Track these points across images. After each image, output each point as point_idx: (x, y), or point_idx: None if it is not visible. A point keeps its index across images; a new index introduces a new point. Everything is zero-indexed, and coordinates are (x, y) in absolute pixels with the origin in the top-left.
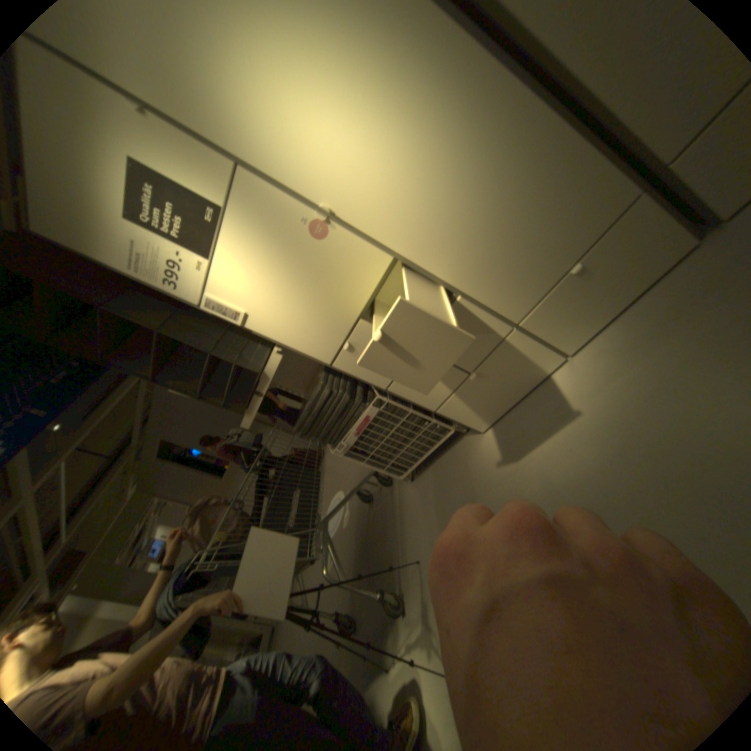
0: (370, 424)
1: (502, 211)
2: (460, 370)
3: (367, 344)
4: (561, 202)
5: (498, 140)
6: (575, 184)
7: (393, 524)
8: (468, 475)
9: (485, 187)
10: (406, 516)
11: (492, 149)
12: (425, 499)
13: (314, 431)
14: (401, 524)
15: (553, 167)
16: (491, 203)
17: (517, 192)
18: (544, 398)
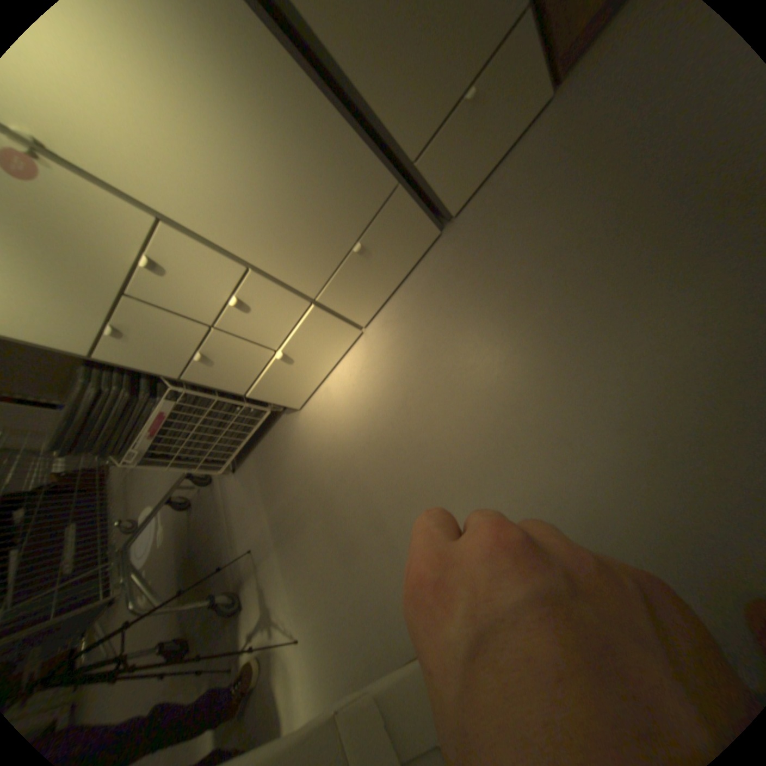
0: (168, 421)
1: (279, 181)
2: (264, 349)
3: (139, 326)
4: (334, 180)
5: (261, 98)
6: (344, 165)
7: (219, 523)
8: (290, 452)
9: (256, 150)
10: (231, 510)
11: (256, 107)
12: (249, 487)
13: (84, 445)
14: (227, 520)
15: (322, 143)
16: (266, 170)
17: (290, 162)
18: (347, 368)
